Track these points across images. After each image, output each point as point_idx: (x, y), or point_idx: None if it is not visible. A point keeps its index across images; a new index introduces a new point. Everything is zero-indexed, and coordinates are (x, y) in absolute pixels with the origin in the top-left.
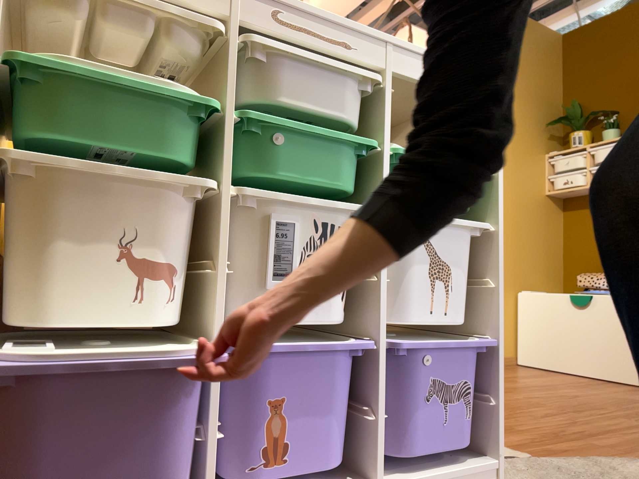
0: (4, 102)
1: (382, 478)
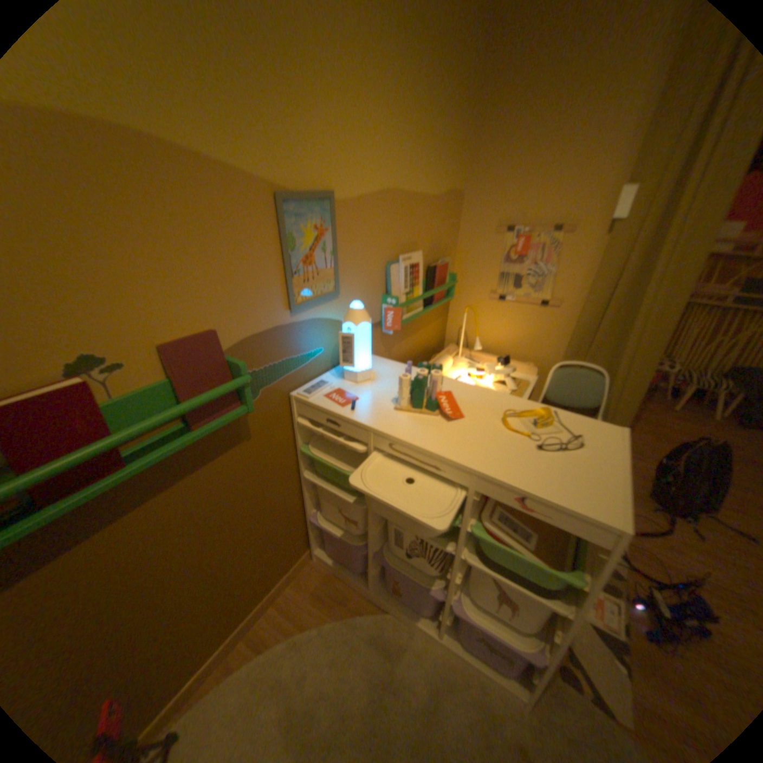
0: (305, 455)
1: (448, 643)
